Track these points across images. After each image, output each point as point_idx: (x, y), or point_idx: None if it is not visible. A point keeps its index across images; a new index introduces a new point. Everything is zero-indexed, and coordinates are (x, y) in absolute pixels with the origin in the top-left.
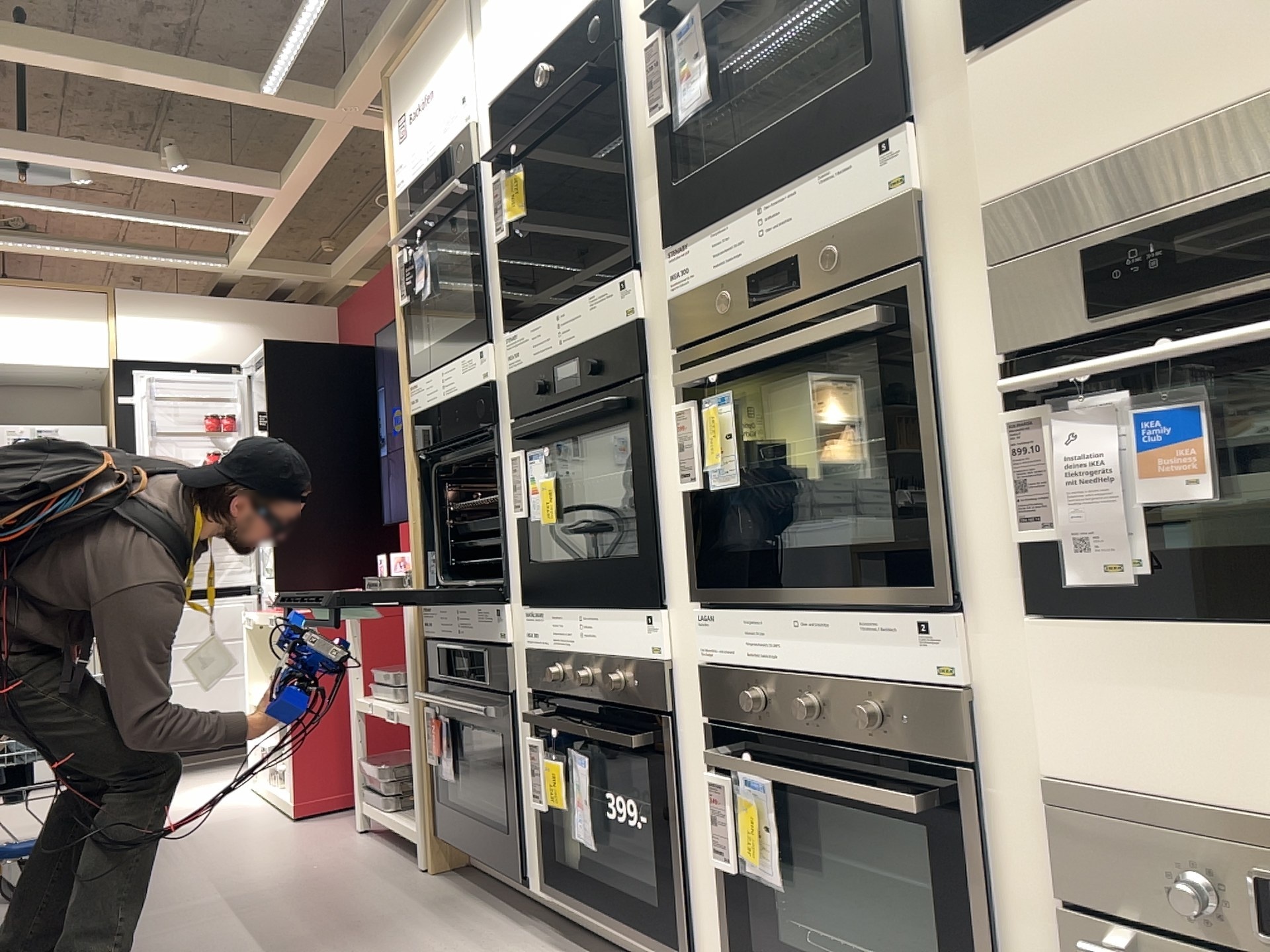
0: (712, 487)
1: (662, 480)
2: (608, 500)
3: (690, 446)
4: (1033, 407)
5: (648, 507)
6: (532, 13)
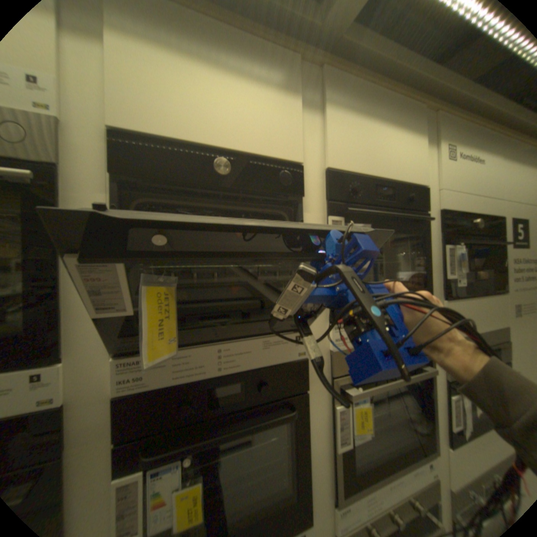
0: (356, 446)
1: (313, 449)
2: (241, 474)
3: (348, 429)
4: (456, 396)
5: (309, 470)
6: (213, 109)
